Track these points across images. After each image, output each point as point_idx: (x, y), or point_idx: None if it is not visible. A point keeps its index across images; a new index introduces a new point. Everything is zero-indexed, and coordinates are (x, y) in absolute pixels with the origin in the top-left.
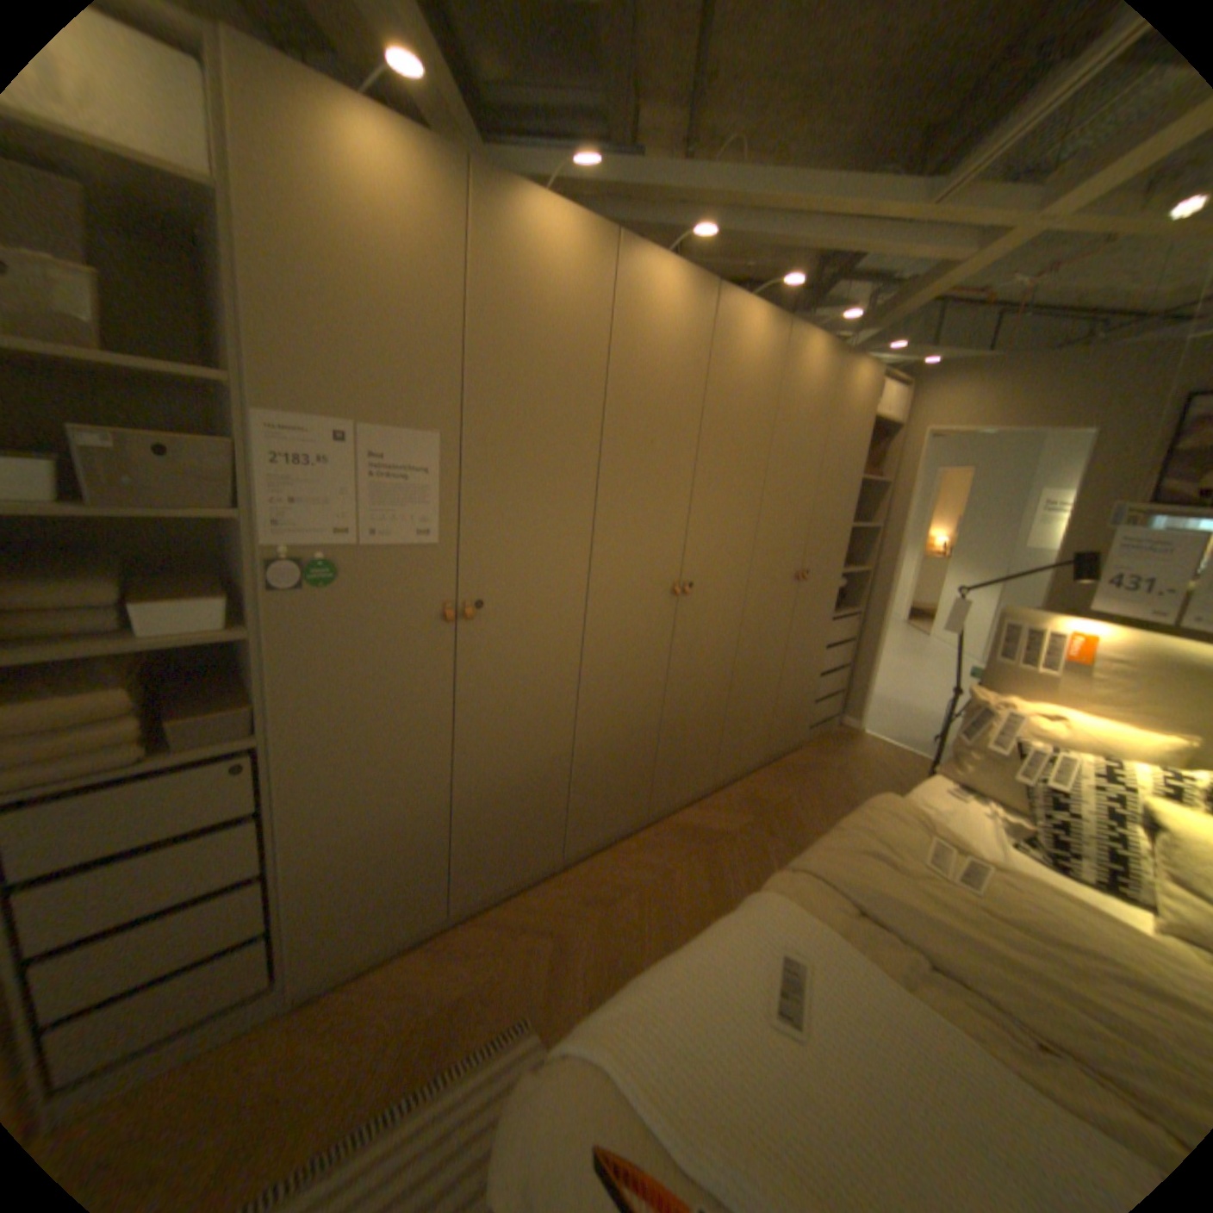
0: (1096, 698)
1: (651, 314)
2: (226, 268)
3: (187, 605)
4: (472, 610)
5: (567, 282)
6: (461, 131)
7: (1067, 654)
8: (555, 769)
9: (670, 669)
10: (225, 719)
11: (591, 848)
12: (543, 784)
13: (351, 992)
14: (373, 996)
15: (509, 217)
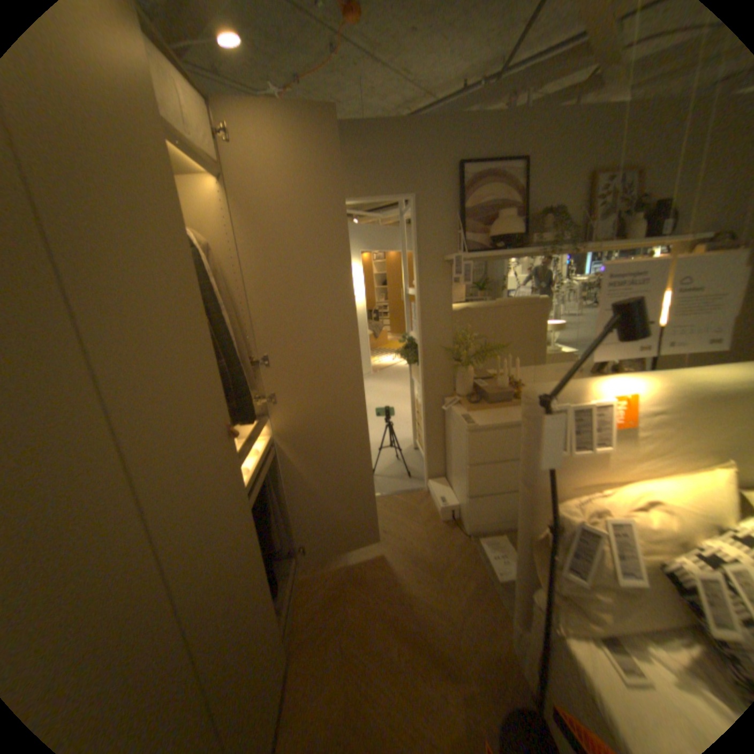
0: (642, 455)
1: None
2: None
3: None
4: None
5: None
6: None
7: (615, 422)
8: None
9: None
10: None
11: None
12: None
13: None
14: None
15: None
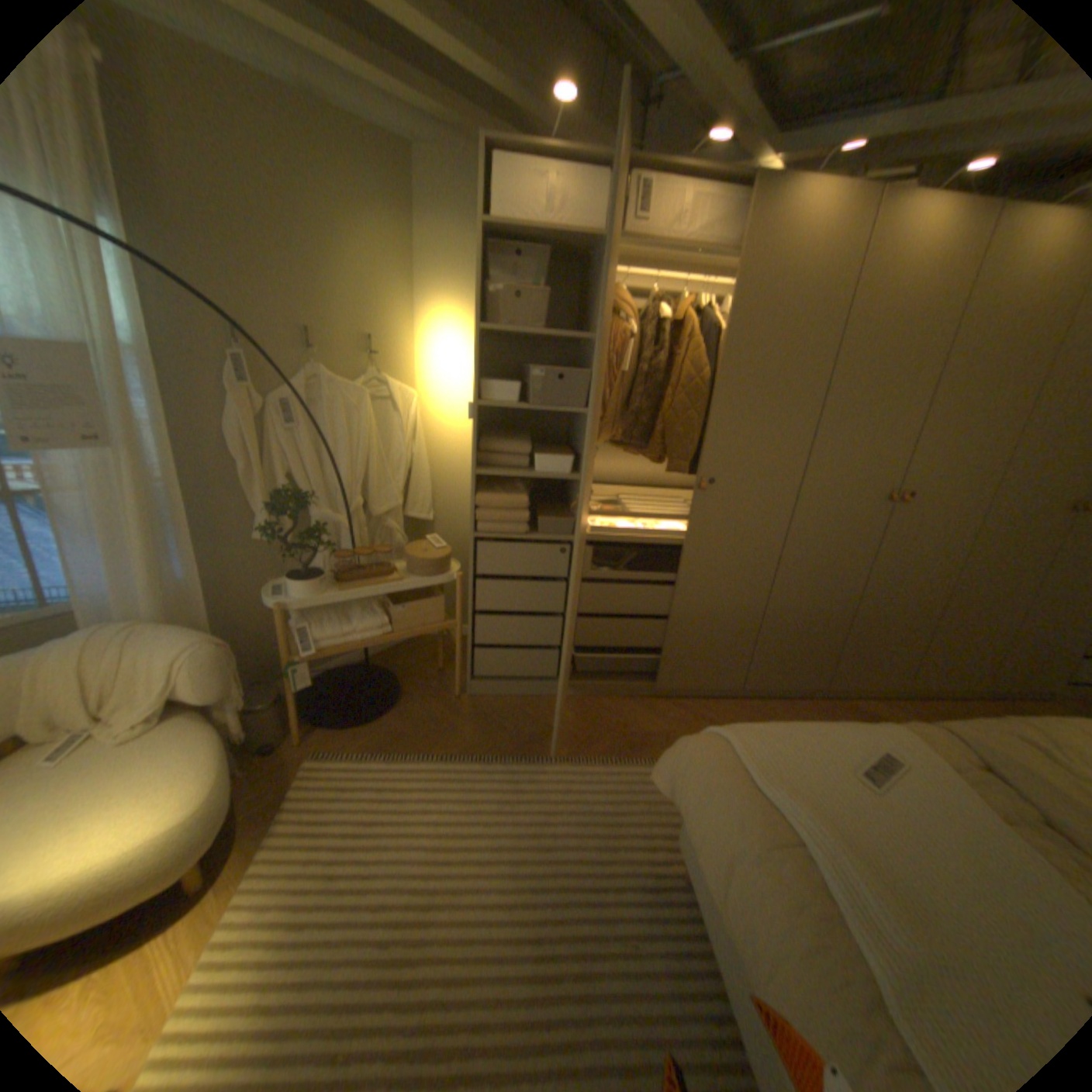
0: None
1: (906, 249)
2: (603, 277)
3: (555, 459)
4: (704, 484)
5: (823, 239)
6: (760, 135)
7: None
8: (748, 617)
9: (875, 568)
10: (561, 523)
11: (769, 693)
12: (736, 625)
13: (592, 703)
14: (603, 710)
15: (780, 202)
